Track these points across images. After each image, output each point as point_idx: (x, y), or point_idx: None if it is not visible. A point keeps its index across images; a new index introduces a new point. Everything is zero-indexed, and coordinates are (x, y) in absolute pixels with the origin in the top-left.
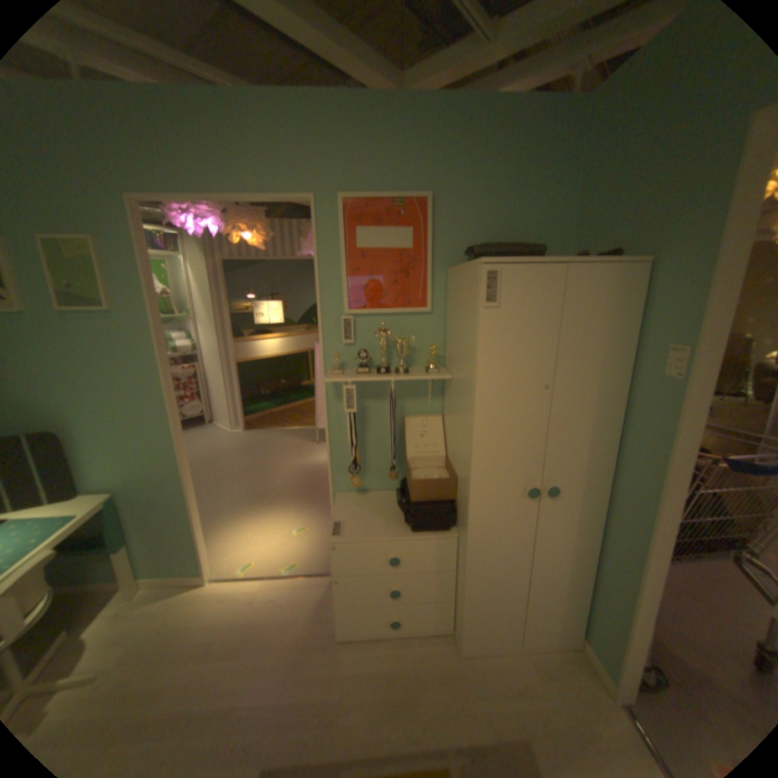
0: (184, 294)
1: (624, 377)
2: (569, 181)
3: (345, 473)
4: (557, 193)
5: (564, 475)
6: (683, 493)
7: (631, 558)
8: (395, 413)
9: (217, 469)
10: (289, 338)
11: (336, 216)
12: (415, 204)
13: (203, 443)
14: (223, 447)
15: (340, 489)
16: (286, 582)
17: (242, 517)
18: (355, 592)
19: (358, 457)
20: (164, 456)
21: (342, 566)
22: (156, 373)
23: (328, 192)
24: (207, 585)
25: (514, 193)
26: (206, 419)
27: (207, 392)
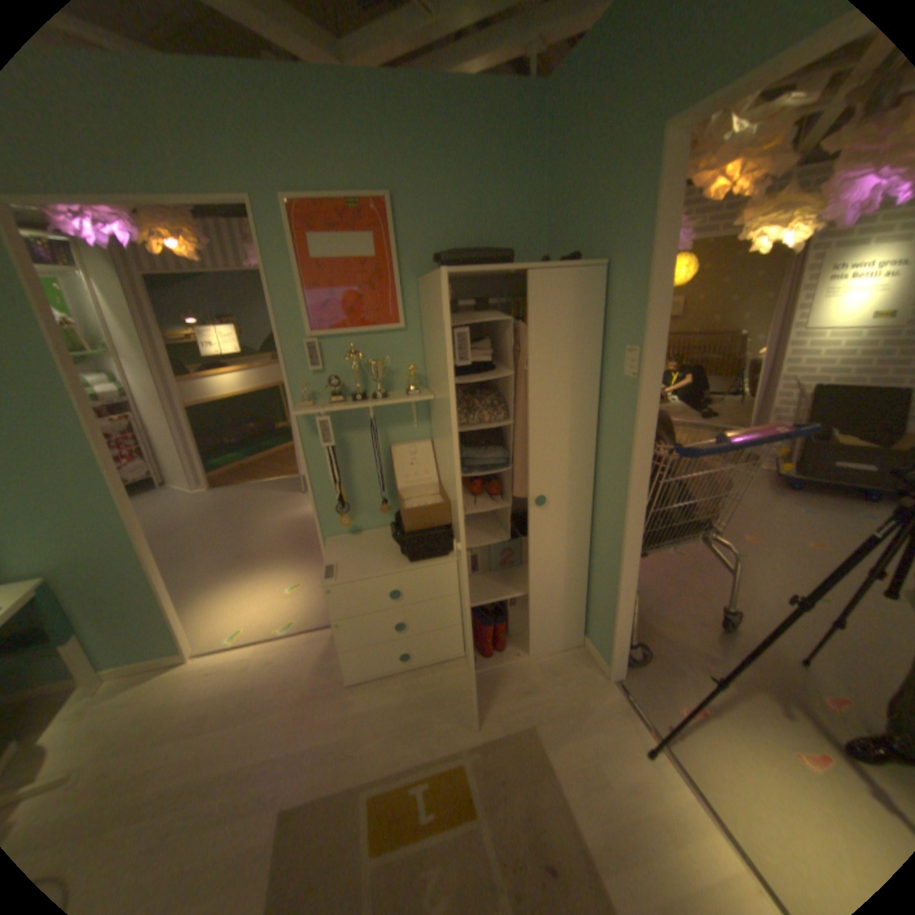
0: (96, 325)
1: (592, 382)
2: (534, 178)
3: (334, 515)
4: (523, 192)
5: (548, 482)
6: (644, 483)
7: (611, 550)
8: (380, 443)
9: (181, 539)
10: (251, 372)
11: (280, 223)
12: (372, 206)
13: (157, 511)
14: (184, 513)
15: (330, 534)
16: (283, 642)
17: (221, 586)
18: (358, 632)
19: (346, 496)
20: (109, 524)
21: (340, 609)
22: (78, 426)
23: (266, 193)
24: (189, 661)
25: (478, 192)
26: (156, 482)
27: (152, 449)
